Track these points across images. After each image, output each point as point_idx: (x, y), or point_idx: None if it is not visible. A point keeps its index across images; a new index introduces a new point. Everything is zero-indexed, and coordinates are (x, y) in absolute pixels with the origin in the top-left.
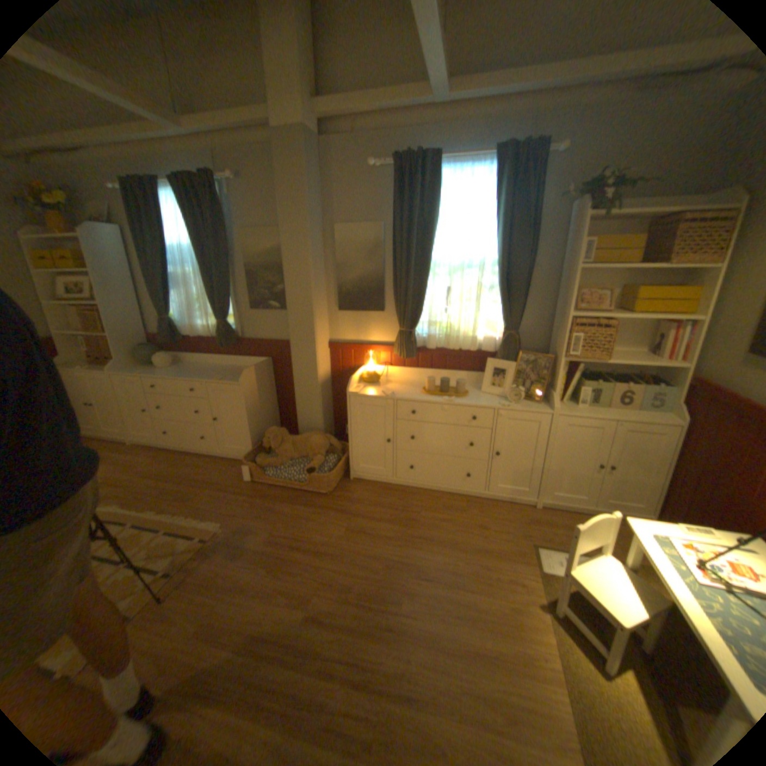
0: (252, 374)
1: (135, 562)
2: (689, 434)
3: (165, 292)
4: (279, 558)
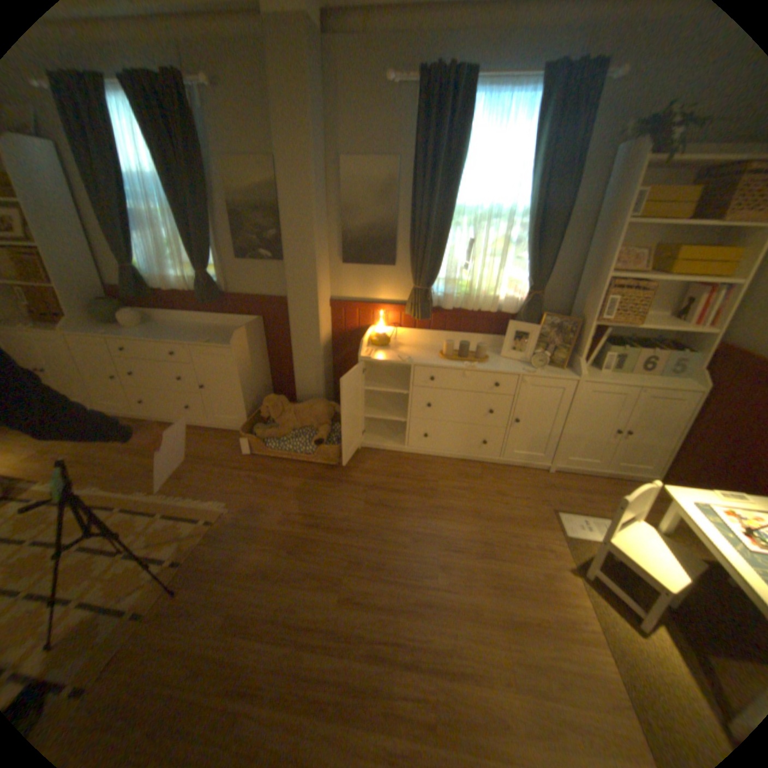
0: (241, 335)
1: (134, 551)
2: (708, 400)
3: (125, 233)
4: (298, 537)
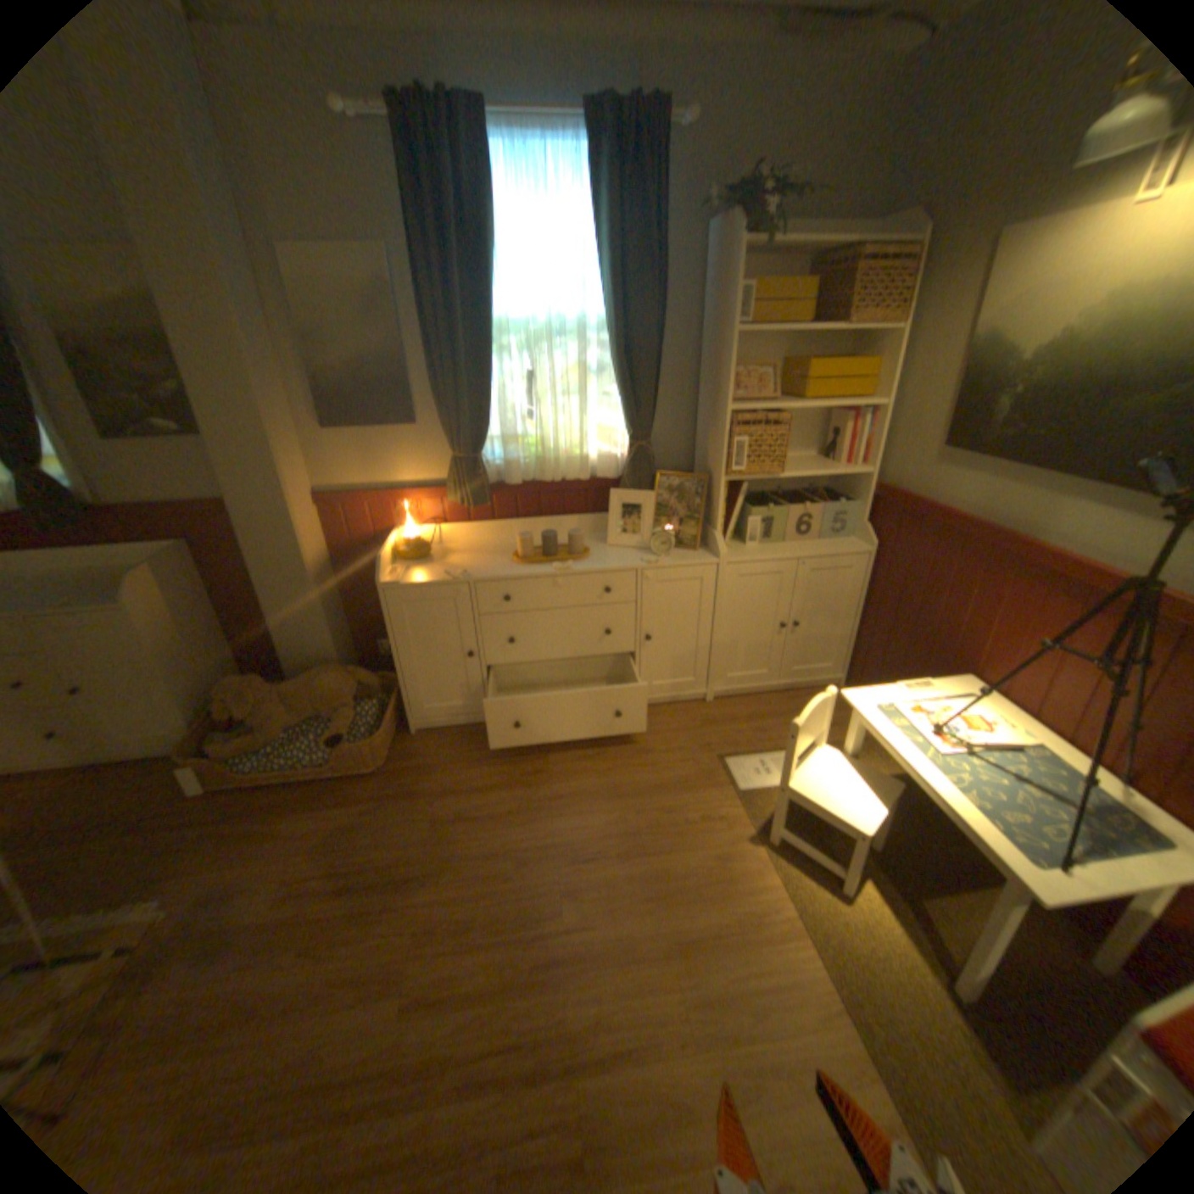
0: (145, 580)
1: None
2: (876, 562)
3: None
4: (313, 920)
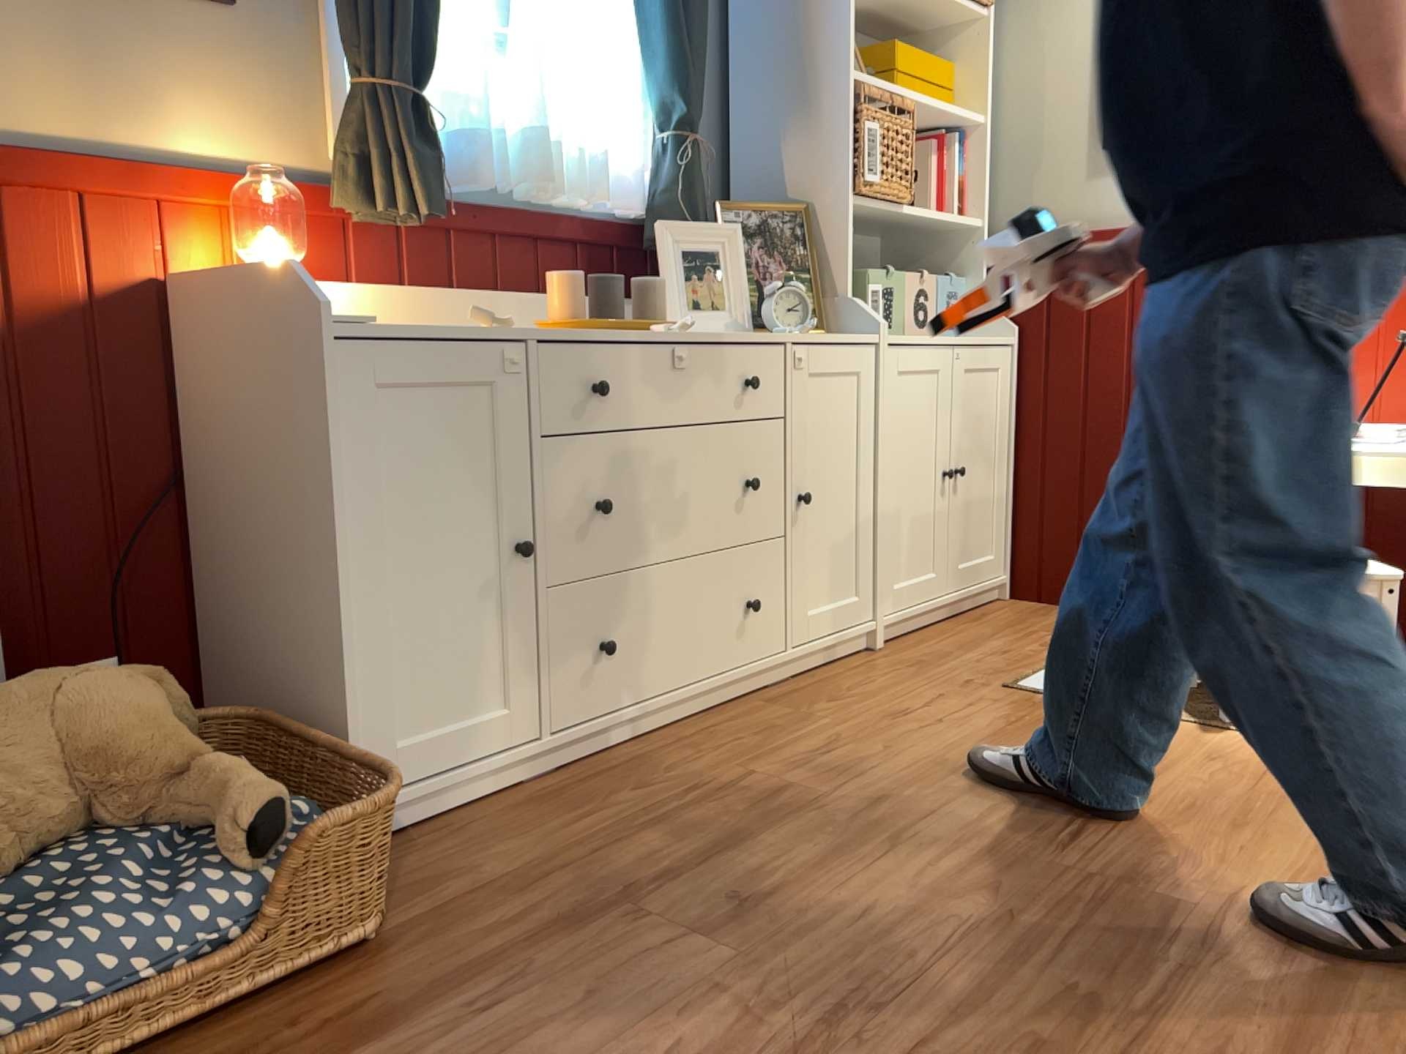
0: None
1: None
2: (1021, 358)
3: None
4: None
